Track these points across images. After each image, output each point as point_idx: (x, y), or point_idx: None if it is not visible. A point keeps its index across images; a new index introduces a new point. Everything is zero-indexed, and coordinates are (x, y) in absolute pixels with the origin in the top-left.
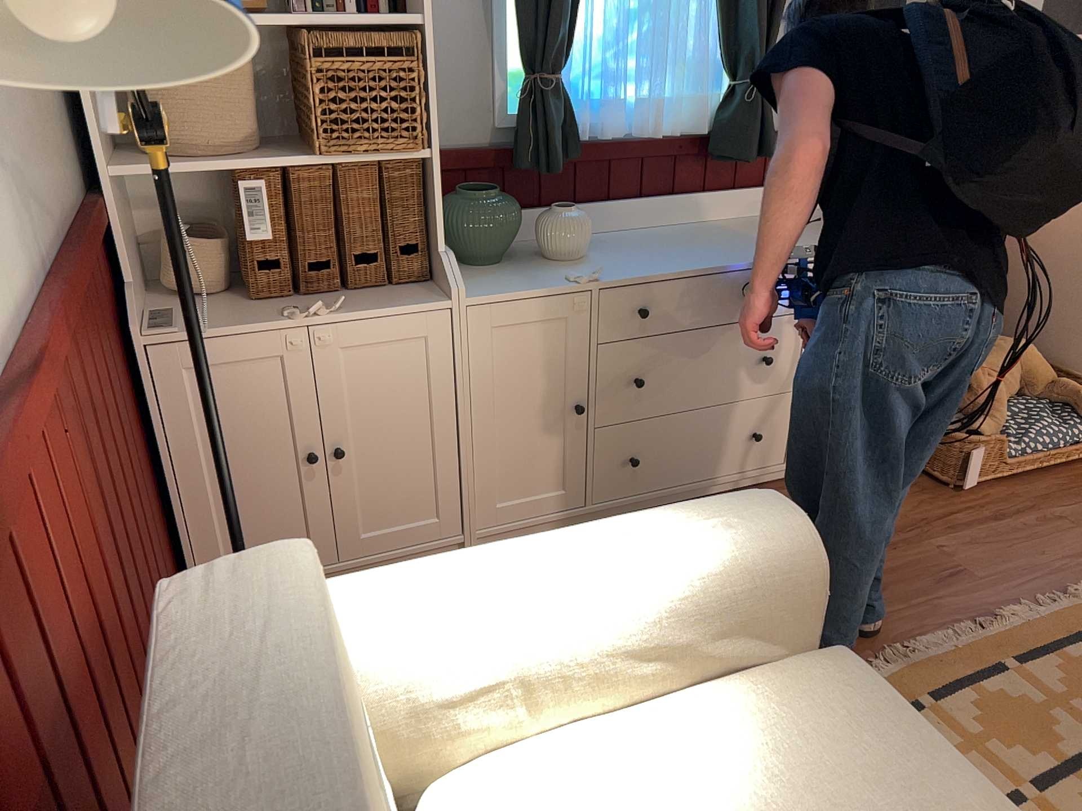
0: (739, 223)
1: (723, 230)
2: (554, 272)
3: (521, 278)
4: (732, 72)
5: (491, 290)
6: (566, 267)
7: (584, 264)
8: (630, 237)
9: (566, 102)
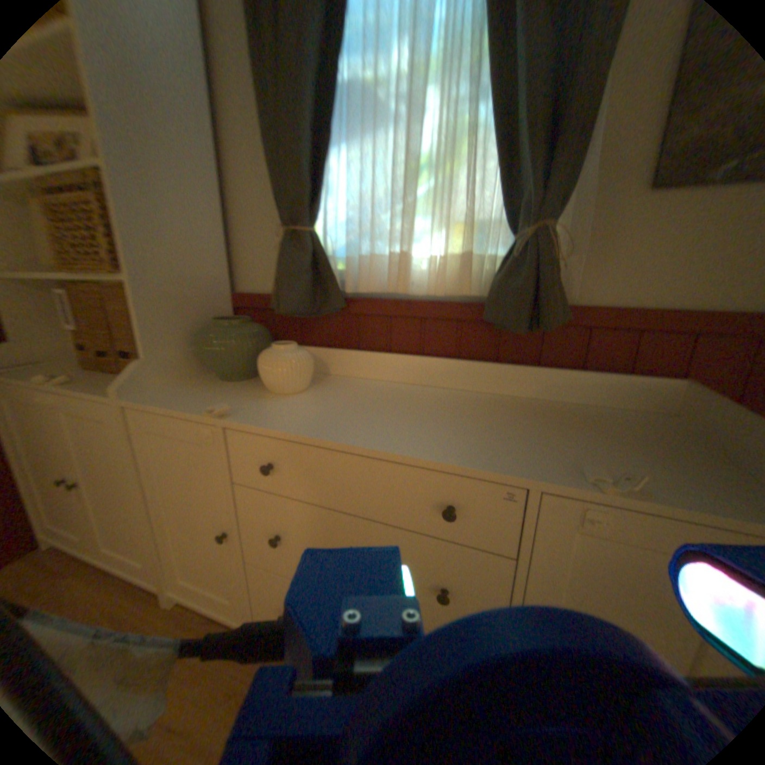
0: (527, 404)
1: (489, 405)
2: (236, 399)
3: (204, 397)
4: (516, 226)
5: (161, 398)
6: (261, 397)
7: (277, 400)
8: (386, 388)
9: (323, 253)
